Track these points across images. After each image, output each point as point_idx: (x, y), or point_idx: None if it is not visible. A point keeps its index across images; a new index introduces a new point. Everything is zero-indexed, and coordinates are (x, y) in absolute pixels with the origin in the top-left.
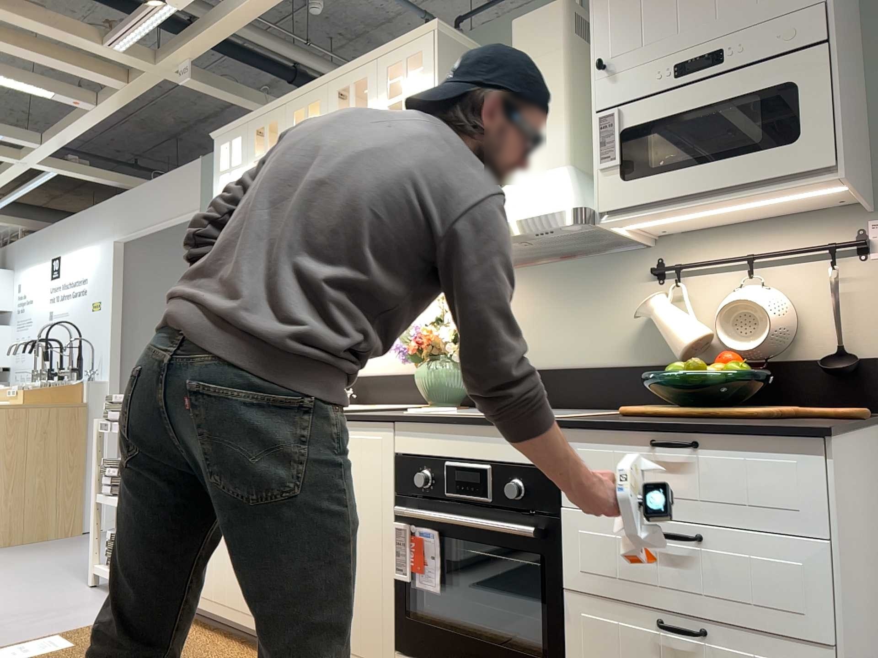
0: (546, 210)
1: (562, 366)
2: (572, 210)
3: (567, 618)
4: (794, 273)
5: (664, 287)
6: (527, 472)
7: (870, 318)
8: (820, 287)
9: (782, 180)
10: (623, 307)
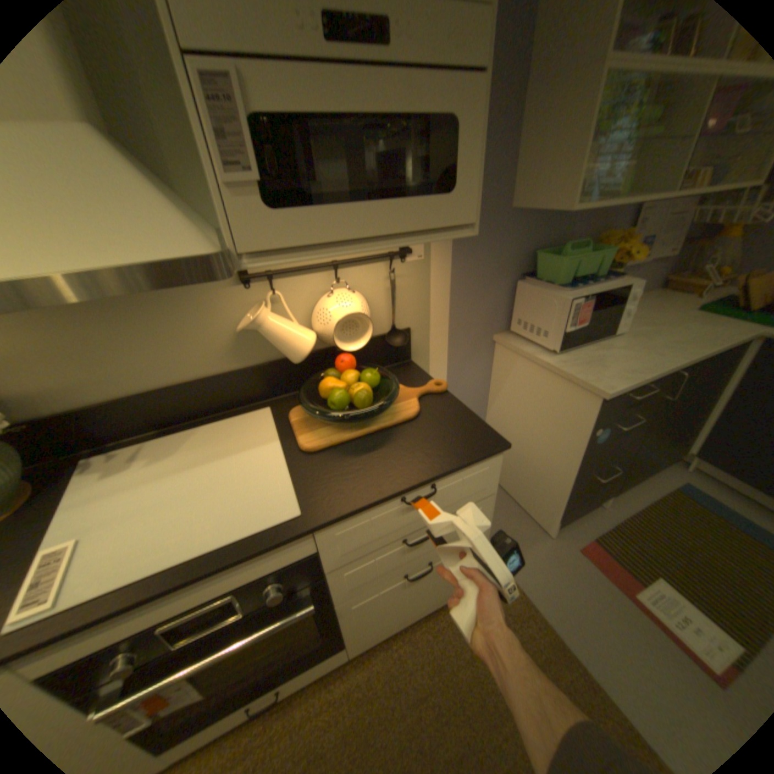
0: (140, 249)
1: (148, 389)
2: (205, 257)
3: (337, 618)
4: (362, 273)
5: (251, 292)
6: (279, 573)
7: (406, 304)
8: (379, 283)
9: (434, 229)
10: (209, 315)
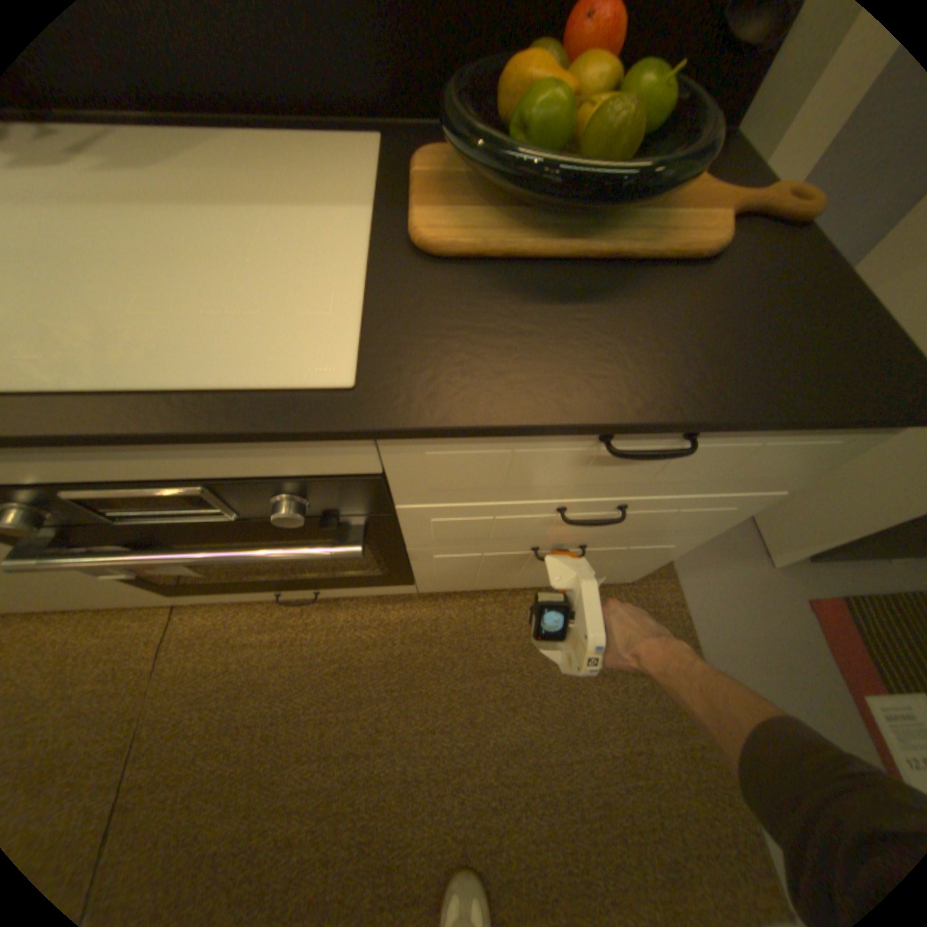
0: None
1: None
2: None
3: (409, 558)
4: None
5: None
6: (300, 481)
7: None
8: None
9: None
10: None
